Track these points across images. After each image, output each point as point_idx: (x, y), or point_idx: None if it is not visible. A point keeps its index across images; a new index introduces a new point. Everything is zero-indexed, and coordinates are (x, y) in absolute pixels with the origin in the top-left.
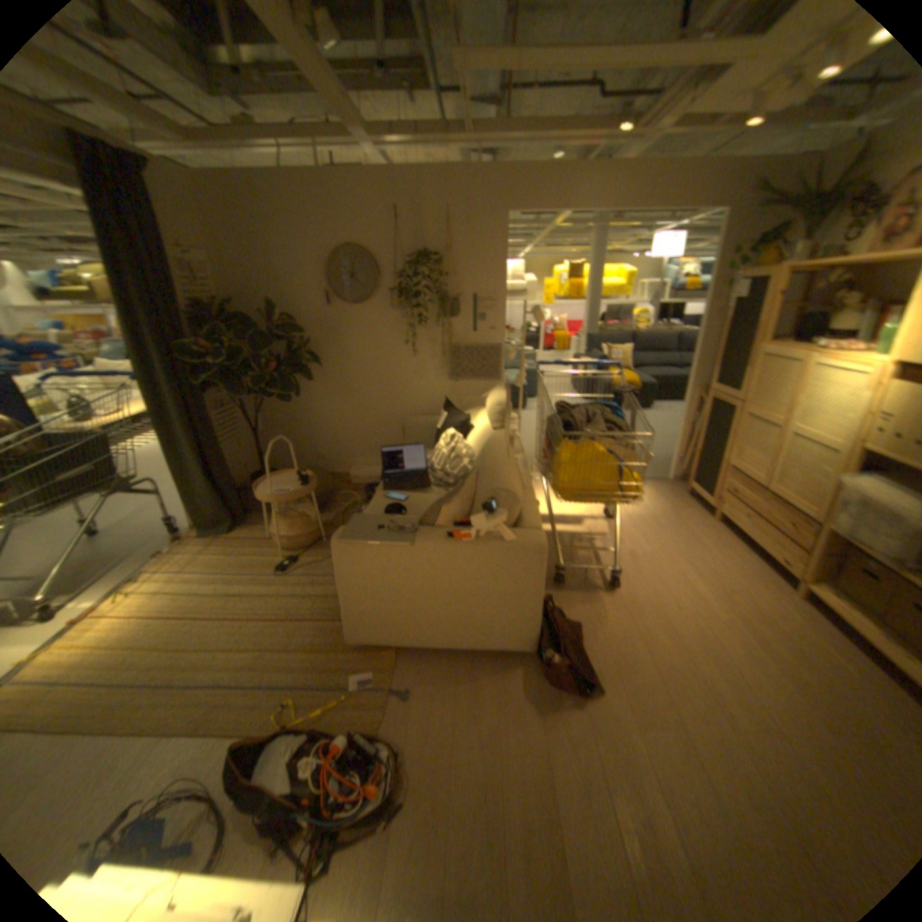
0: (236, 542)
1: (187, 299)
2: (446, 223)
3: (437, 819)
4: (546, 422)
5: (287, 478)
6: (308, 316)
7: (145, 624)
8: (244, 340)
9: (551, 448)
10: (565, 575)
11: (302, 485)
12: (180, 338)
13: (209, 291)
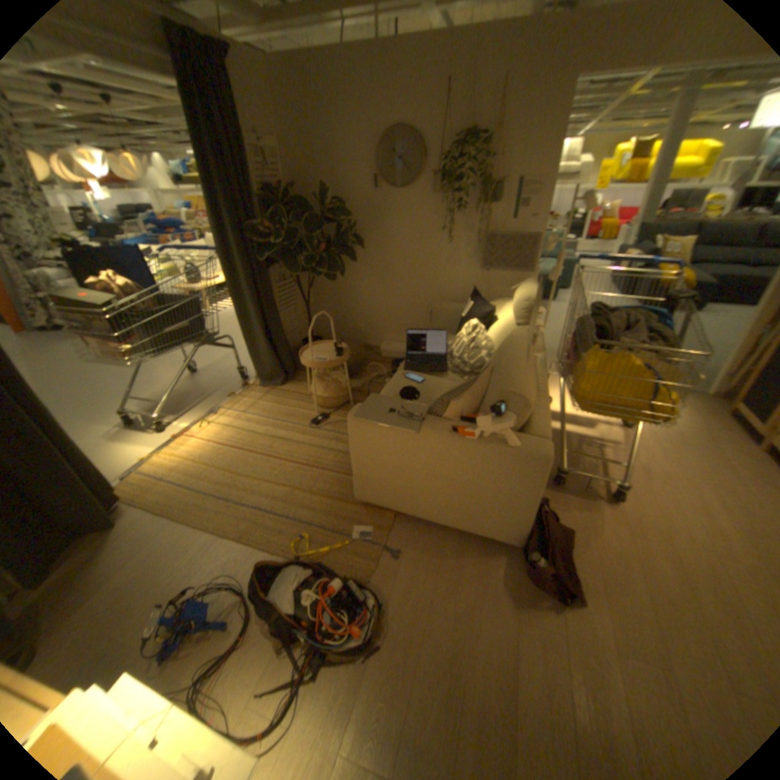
0: (286, 394)
1: (260, 183)
2: (502, 94)
3: (406, 670)
4: (576, 322)
5: (327, 348)
6: (357, 200)
7: (218, 448)
8: (301, 222)
9: (576, 350)
10: (567, 478)
11: (337, 357)
12: (251, 220)
13: (278, 176)
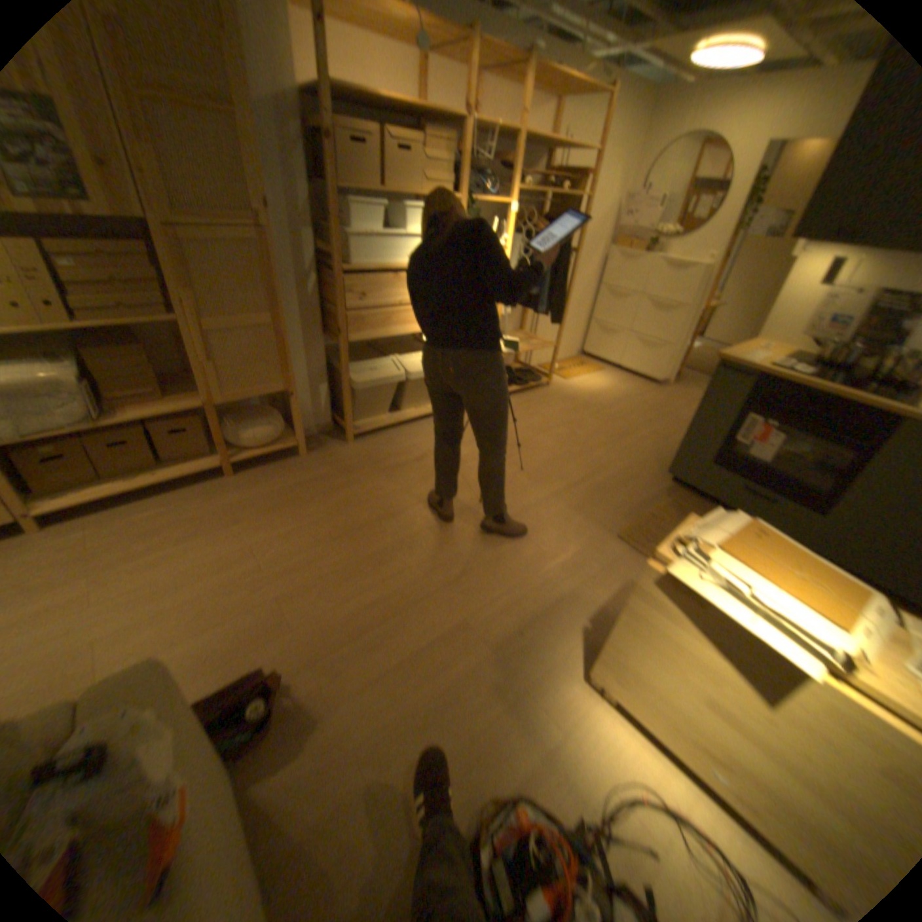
0: None
1: None
2: None
3: (472, 755)
4: None
5: None
6: None
7: None
8: None
9: None
10: None
11: None
12: None
13: None
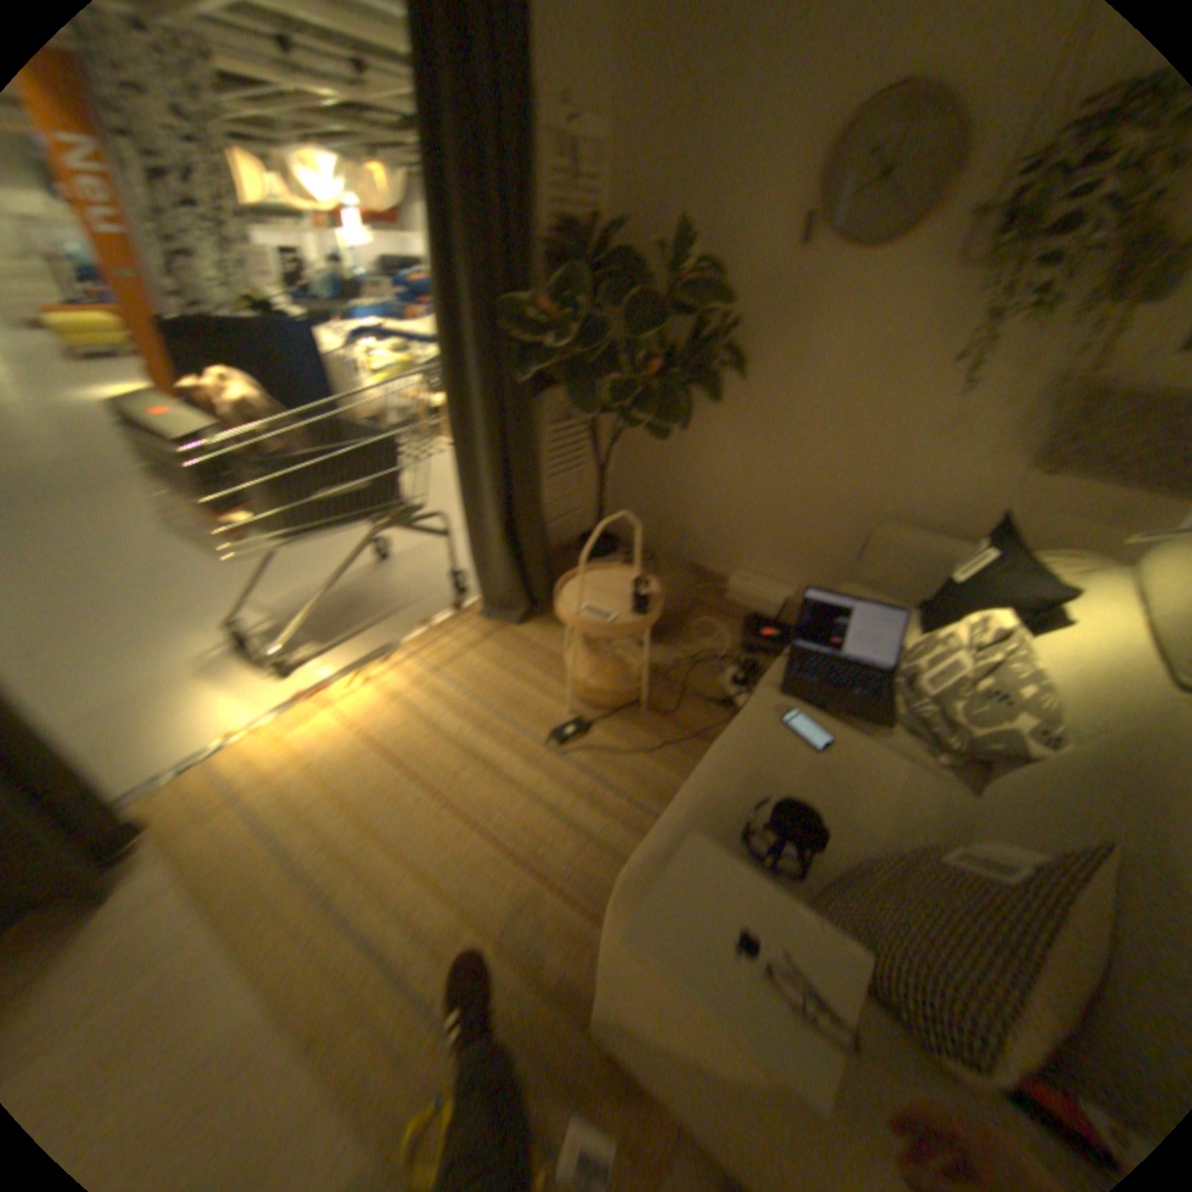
0: (524, 646)
1: (561, 213)
2: None
3: None
4: None
5: (621, 580)
6: (759, 266)
7: (366, 744)
8: (624, 304)
9: None
10: None
11: (638, 610)
12: (523, 288)
13: (602, 201)
